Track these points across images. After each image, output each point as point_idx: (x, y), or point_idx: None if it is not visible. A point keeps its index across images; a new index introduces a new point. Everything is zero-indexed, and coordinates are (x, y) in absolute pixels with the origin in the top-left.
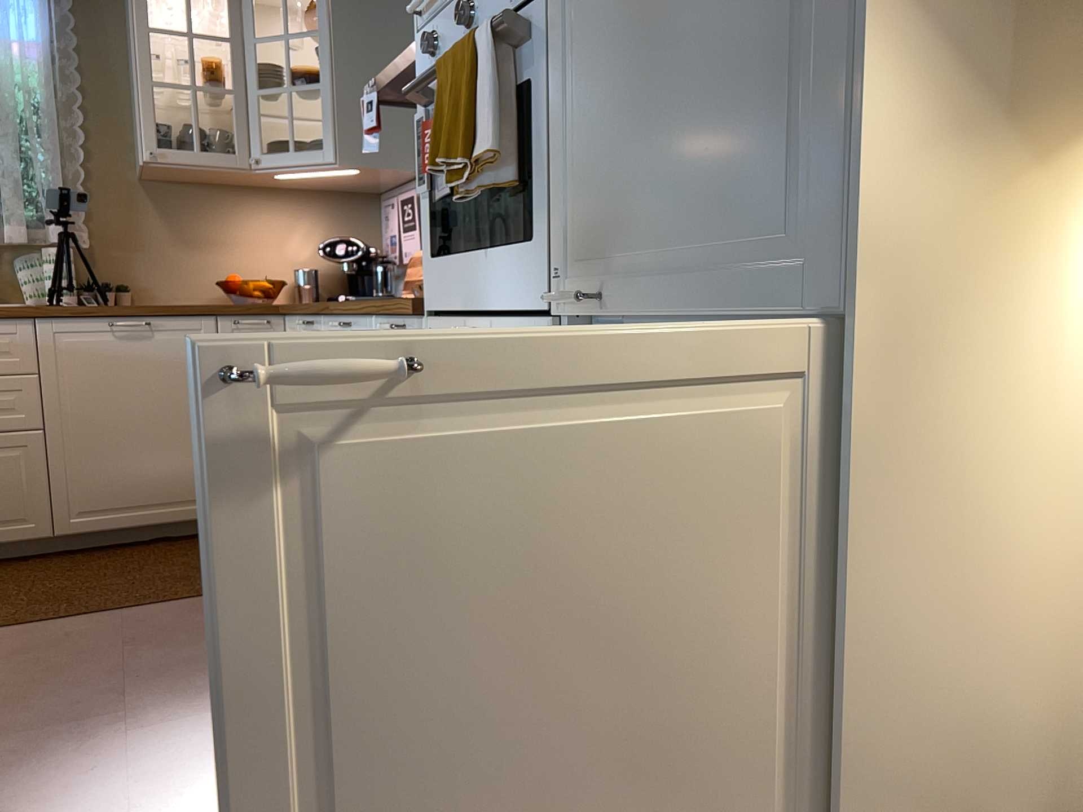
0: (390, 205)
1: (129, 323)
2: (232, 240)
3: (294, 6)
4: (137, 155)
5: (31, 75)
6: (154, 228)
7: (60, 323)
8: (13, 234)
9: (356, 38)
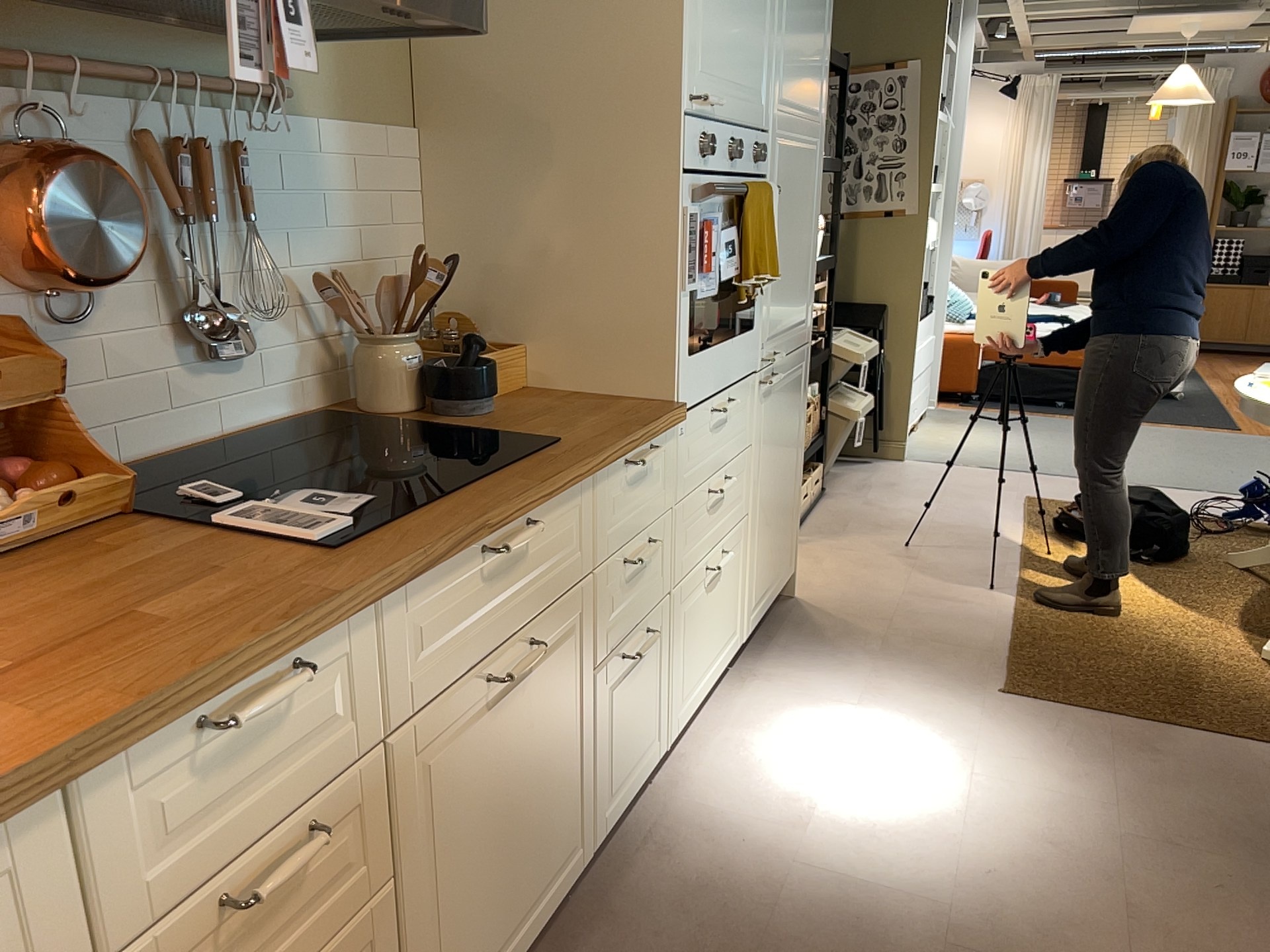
0: None
1: None
2: None
3: None
4: None
5: None
6: None
7: None
8: None
9: None
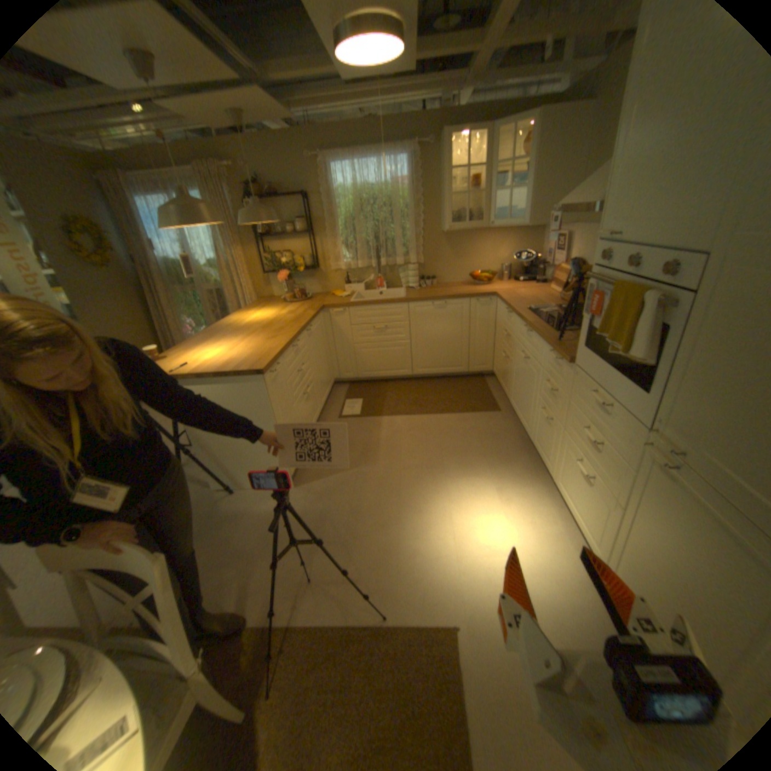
0: (551, 235)
1: (438, 304)
2: (475, 253)
3: (517, 136)
4: (441, 221)
5: (404, 193)
6: (445, 251)
7: (415, 304)
8: (398, 262)
9: (548, 157)
